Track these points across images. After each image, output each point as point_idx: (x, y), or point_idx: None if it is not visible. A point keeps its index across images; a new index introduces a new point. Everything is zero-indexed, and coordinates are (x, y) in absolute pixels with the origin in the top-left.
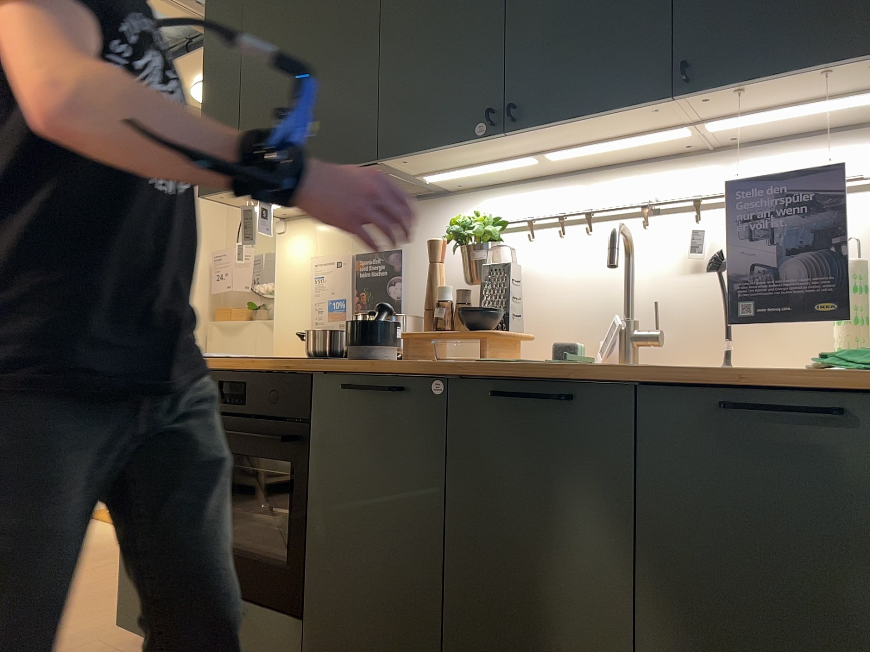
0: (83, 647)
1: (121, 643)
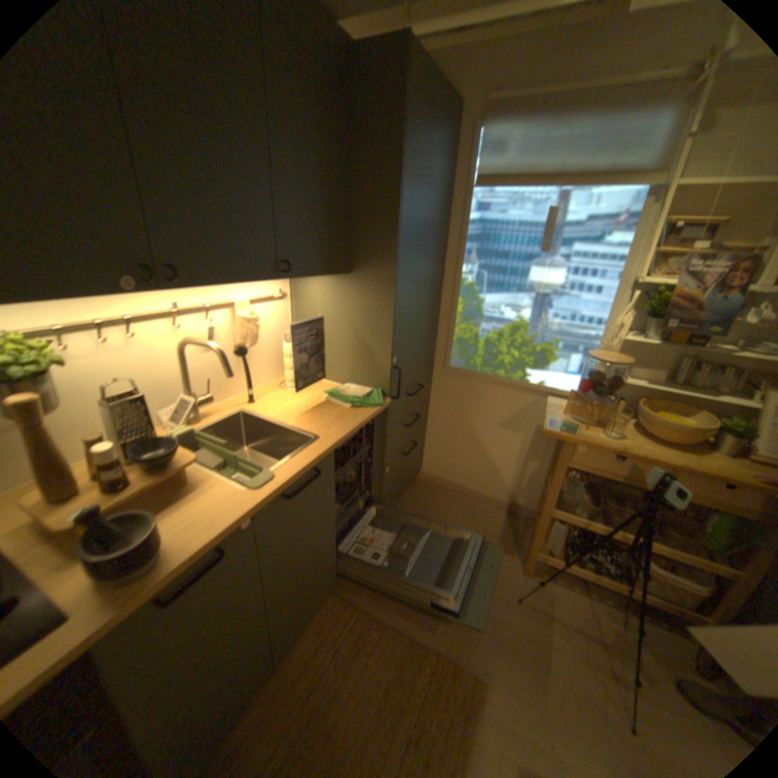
0: None
1: None
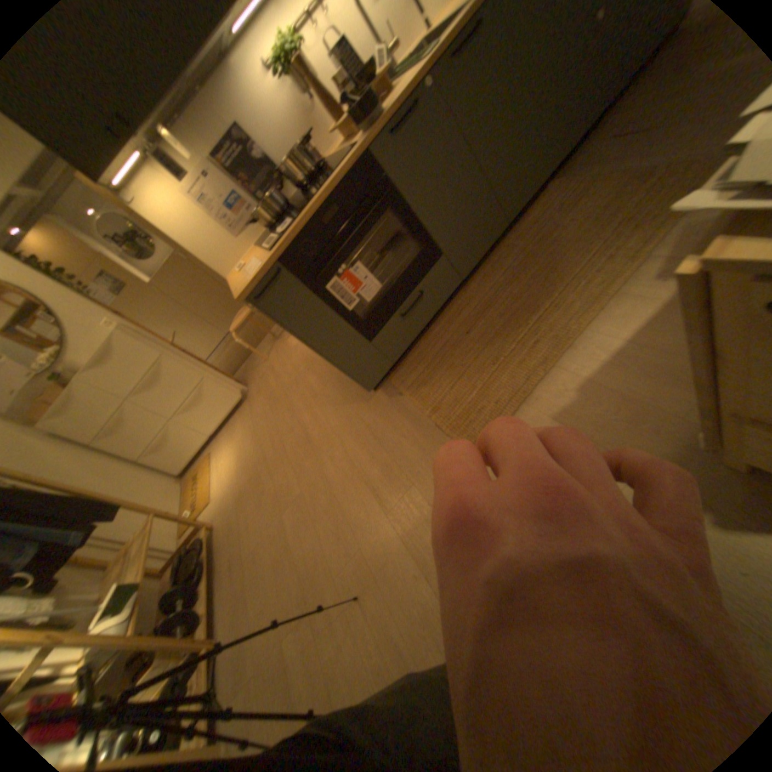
0: (364, 420)
1: (366, 404)
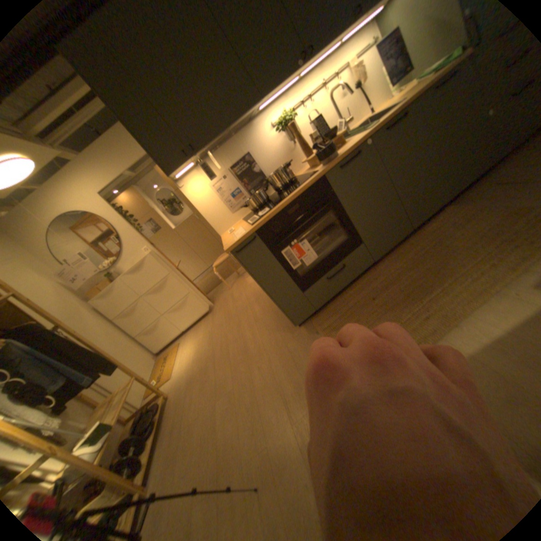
0: (288, 346)
1: (291, 335)
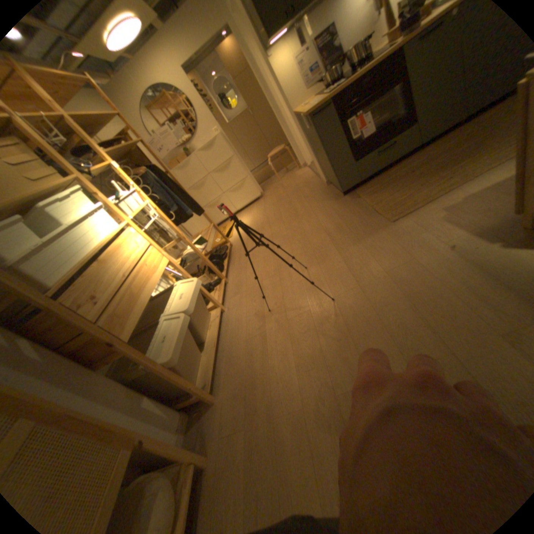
0: (333, 207)
1: (336, 201)
